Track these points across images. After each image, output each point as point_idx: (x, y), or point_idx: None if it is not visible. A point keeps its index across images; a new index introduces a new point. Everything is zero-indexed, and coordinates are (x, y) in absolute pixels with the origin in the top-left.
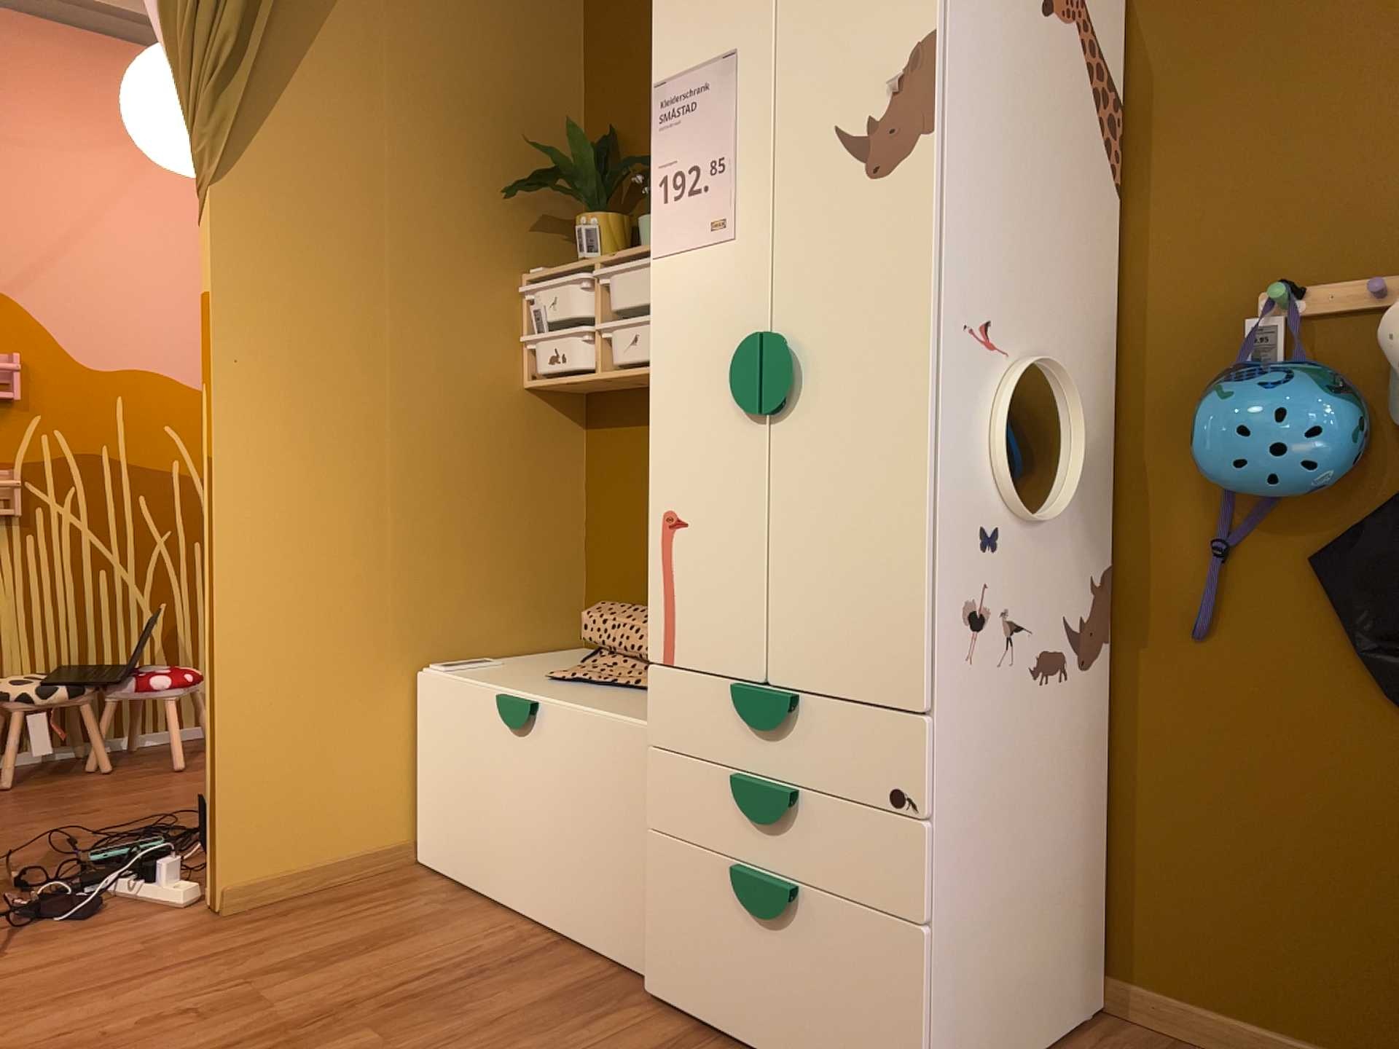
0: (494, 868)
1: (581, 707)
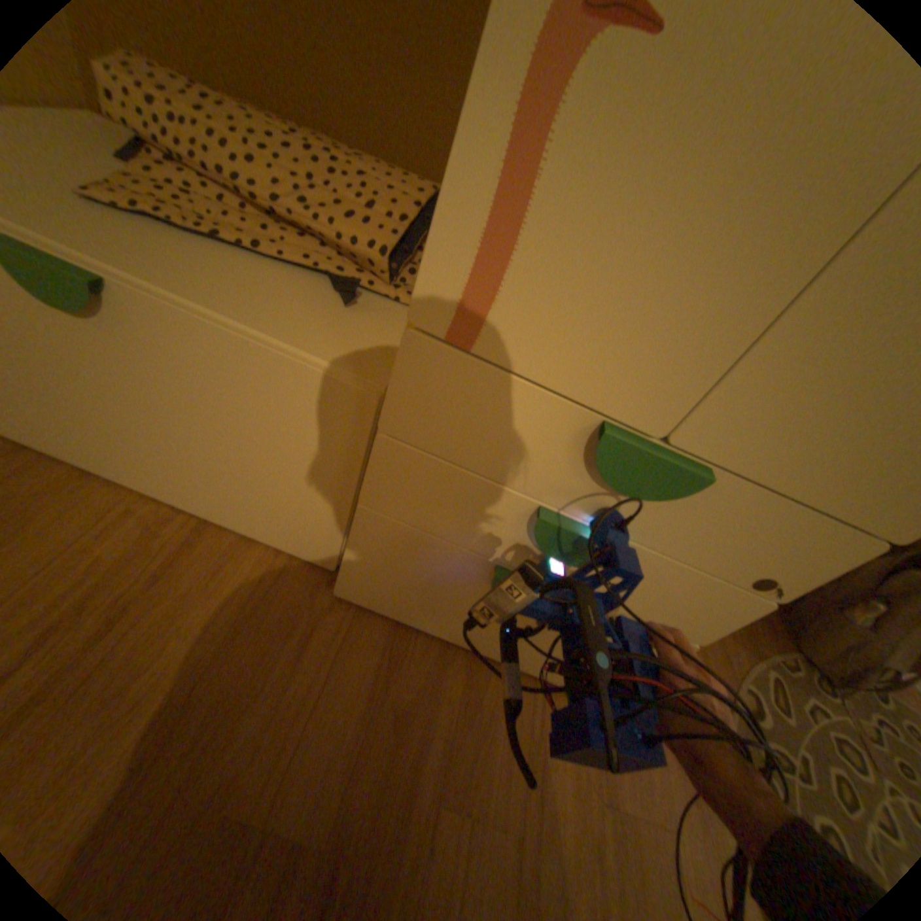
0: (78, 443)
1: (209, 307)
